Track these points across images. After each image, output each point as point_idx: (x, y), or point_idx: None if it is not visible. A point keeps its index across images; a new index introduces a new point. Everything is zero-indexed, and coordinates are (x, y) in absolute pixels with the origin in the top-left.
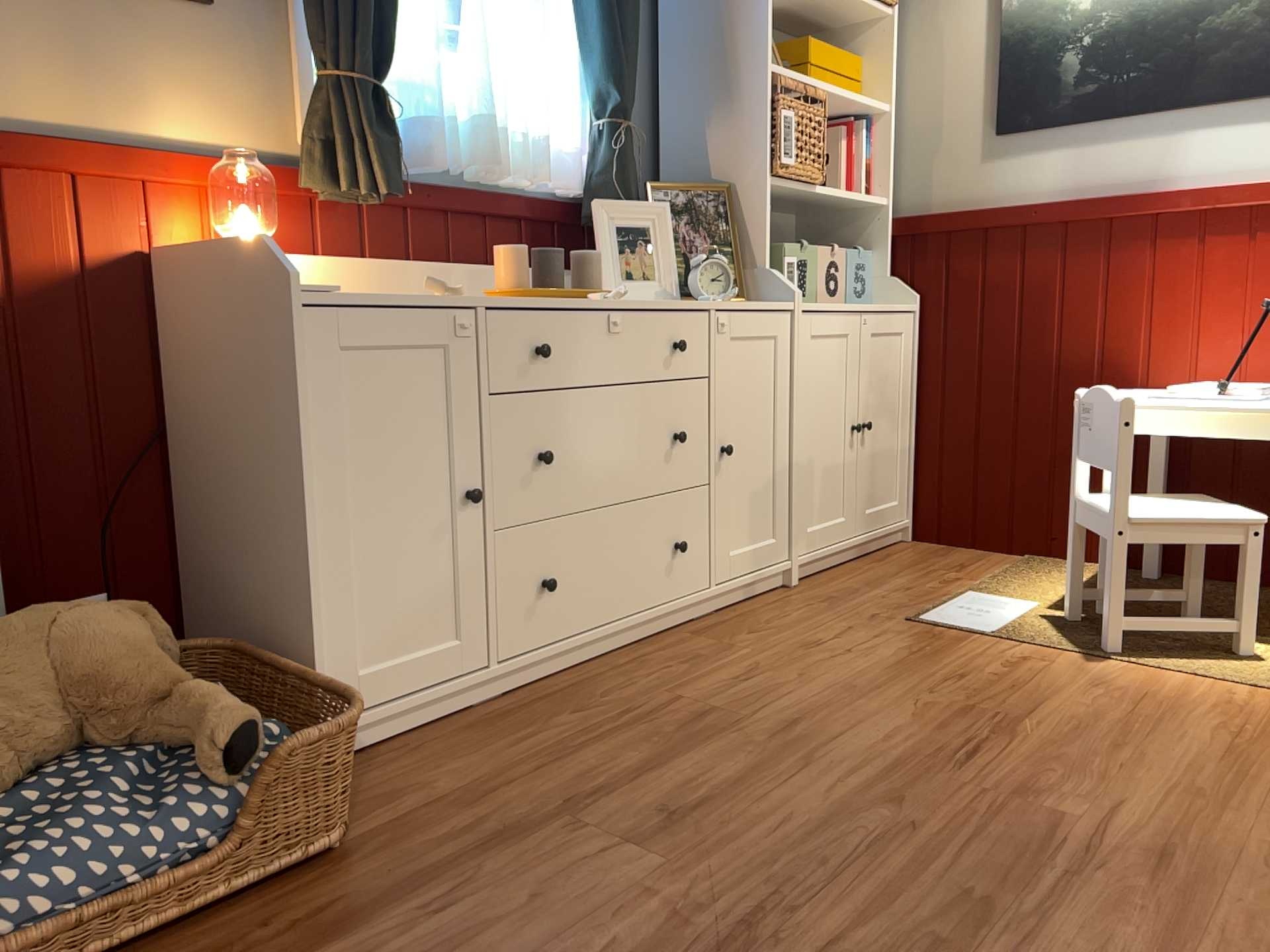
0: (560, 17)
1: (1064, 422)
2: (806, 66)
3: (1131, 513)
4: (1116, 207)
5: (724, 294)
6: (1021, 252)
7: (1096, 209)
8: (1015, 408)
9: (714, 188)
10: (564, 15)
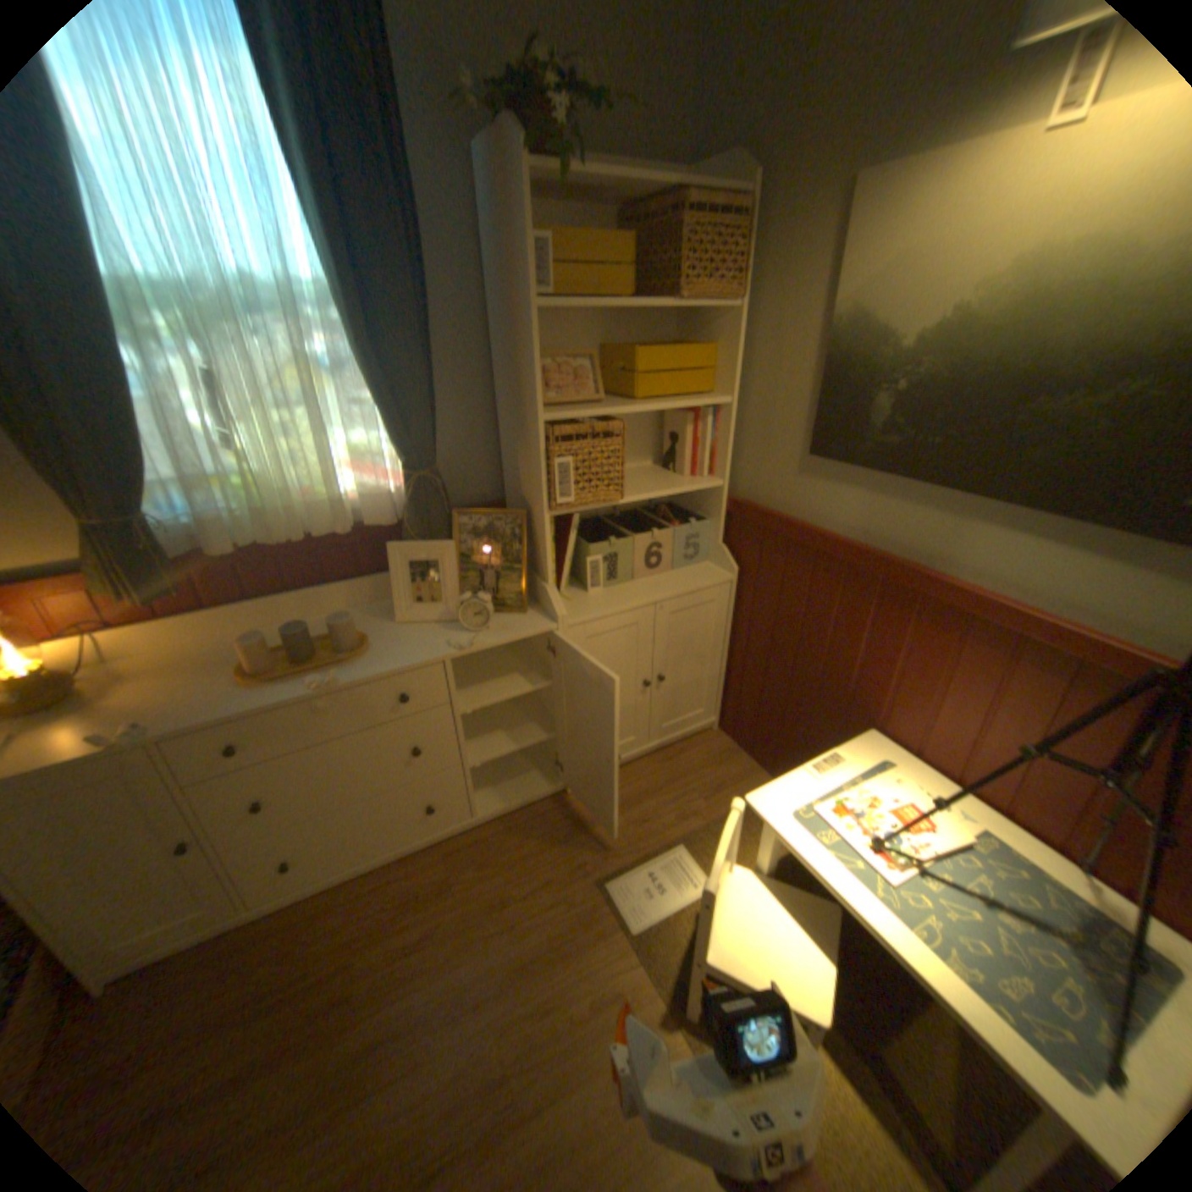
0: (355, 382)
1: (821, 720)
2: (633, 375)
3: (718, 952)
4: (893, 572)
5: (483, 627)
6: (814, 570)
7: (876, 565)
8: (790, 687)
9: (524, 505)
10: (355, 382)
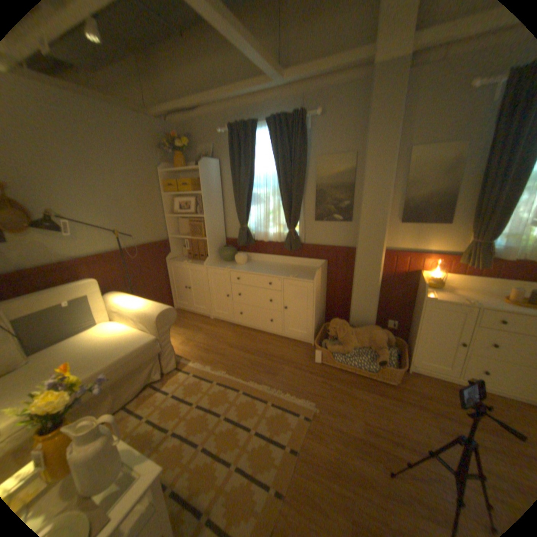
0: None
1: None
2: None
3: None
4: None
5: None
6: None
7: None
8: None
9: None
10: None
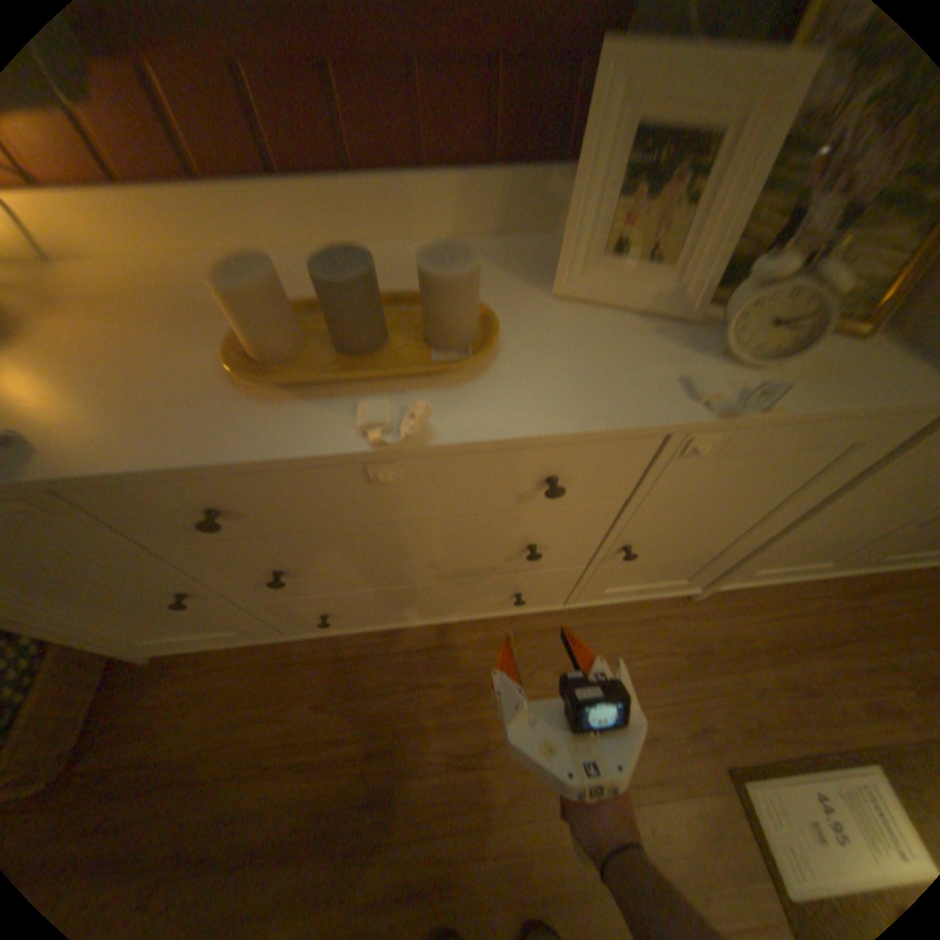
0: None
1: None
2: None
3: None
4: None
5: (784, 359)
6: None
7: None
8: None
9: None
10: None
